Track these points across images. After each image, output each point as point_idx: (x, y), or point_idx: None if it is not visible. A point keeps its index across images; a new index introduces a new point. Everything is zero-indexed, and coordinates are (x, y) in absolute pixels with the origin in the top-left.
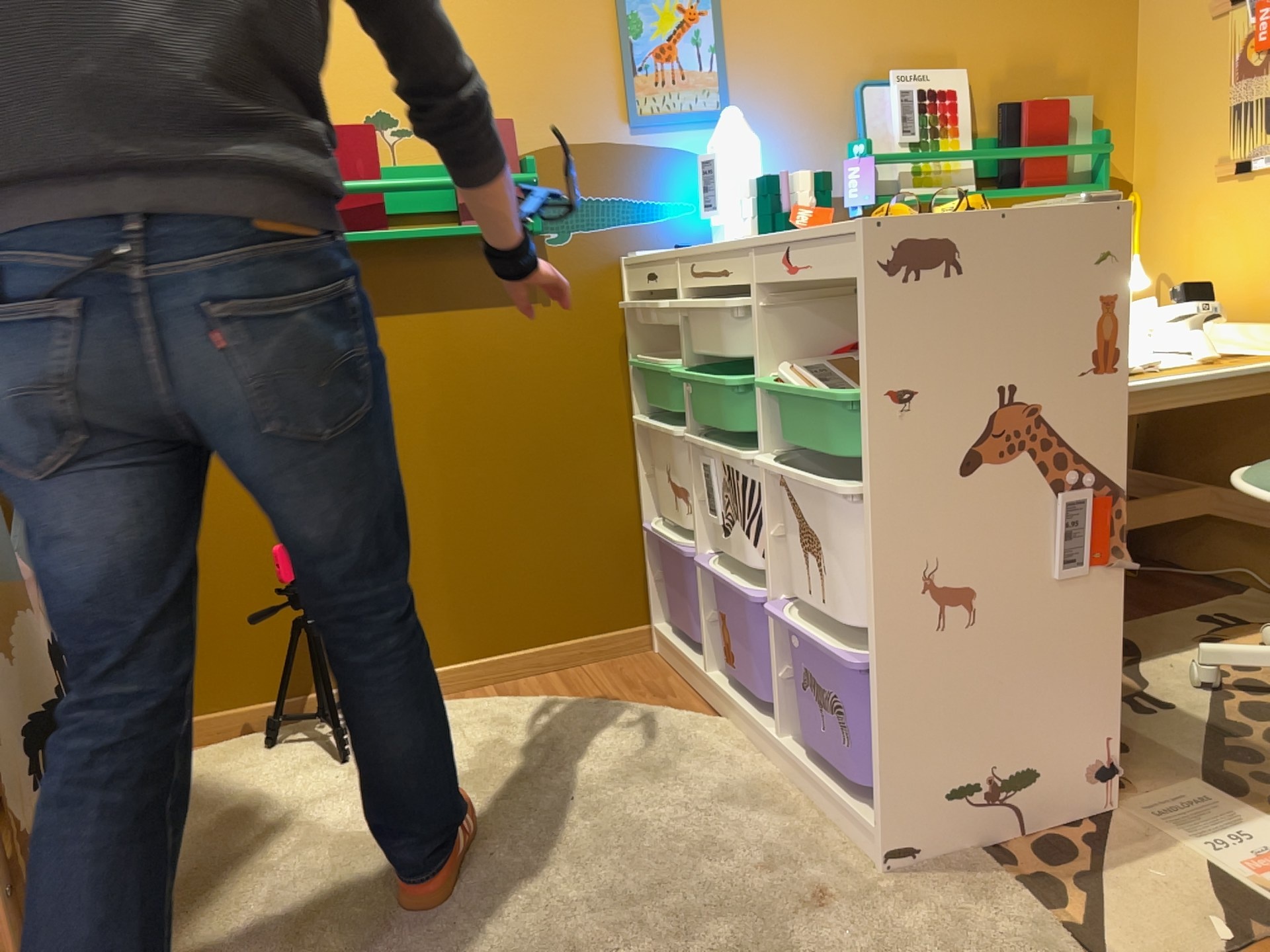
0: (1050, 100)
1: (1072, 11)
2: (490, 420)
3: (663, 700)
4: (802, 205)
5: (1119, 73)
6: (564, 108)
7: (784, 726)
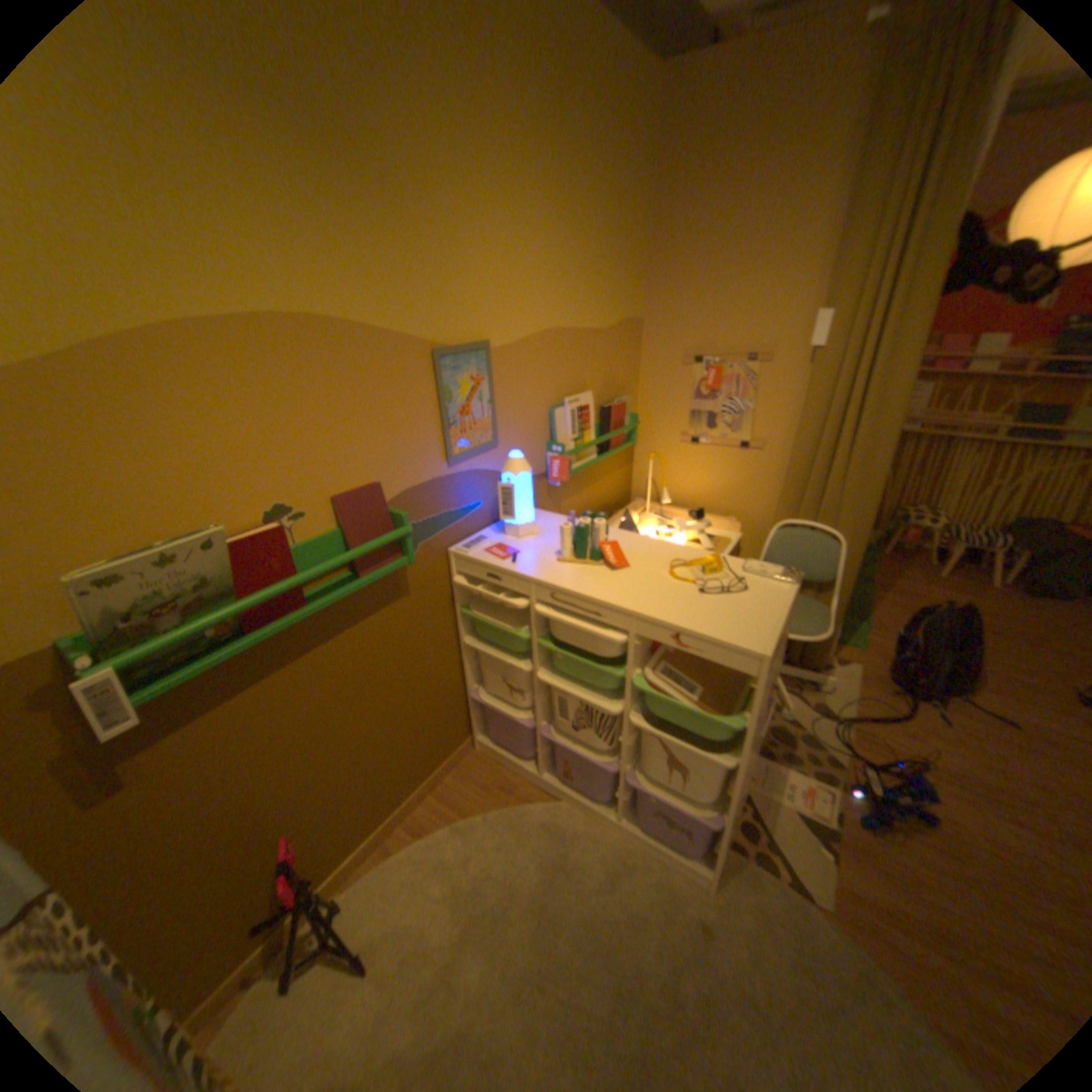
0: (620, 402)
1: (624, 350)
2: (382, 684)
3: (515, 795)
4: (604, 542)
5: (635, 379)
6: (410, 462)
7: (623, 816)
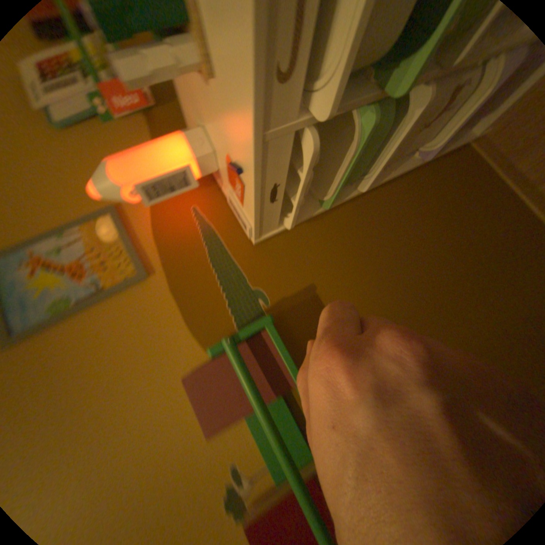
0: None
1: None
2: (418, 294)
3: None
4: None
5: None
6: (156, 335)
7: None
